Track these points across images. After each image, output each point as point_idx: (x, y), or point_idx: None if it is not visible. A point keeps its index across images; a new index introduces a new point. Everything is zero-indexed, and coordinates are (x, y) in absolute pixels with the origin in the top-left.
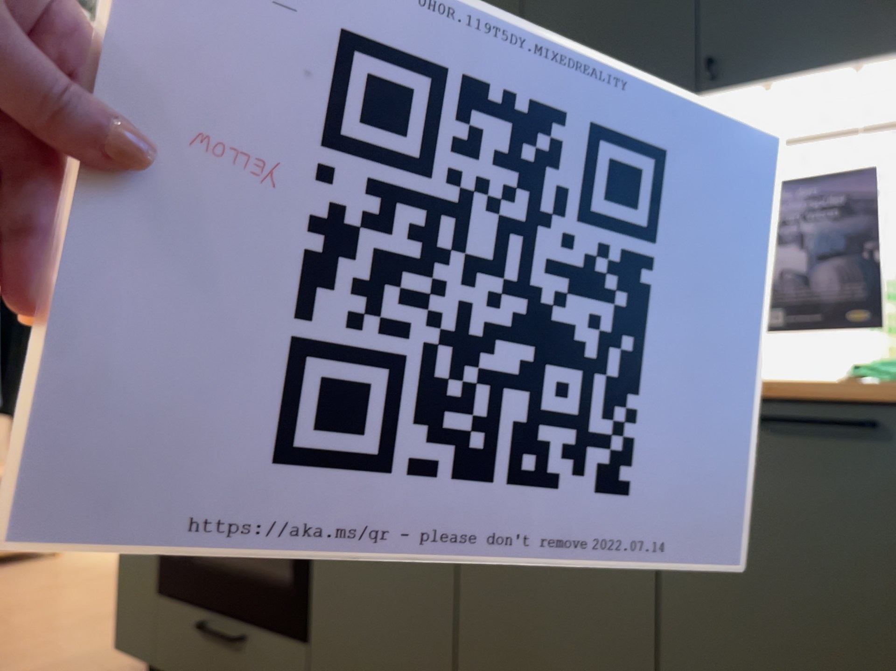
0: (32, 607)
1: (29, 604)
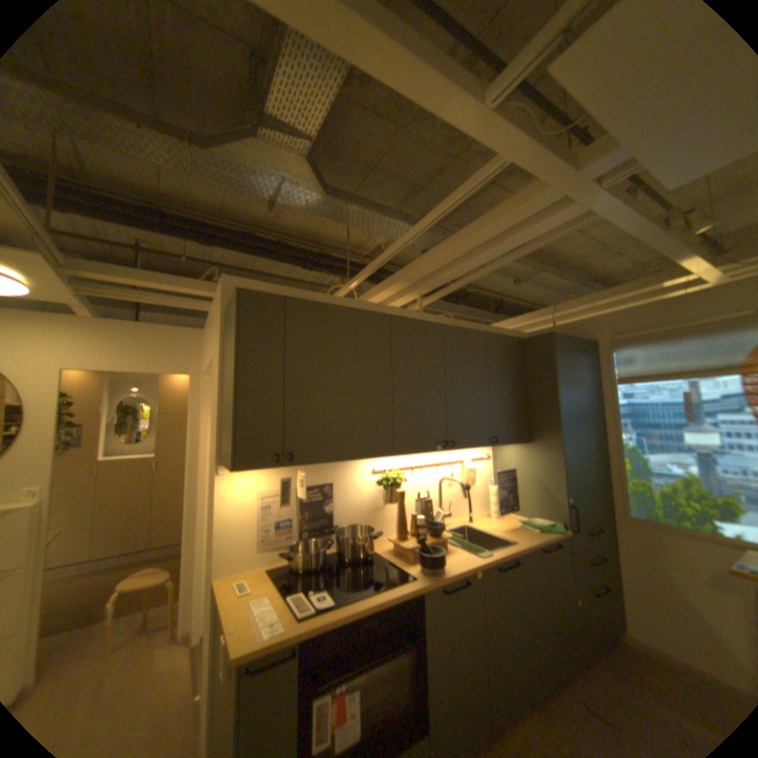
0: None
1: None
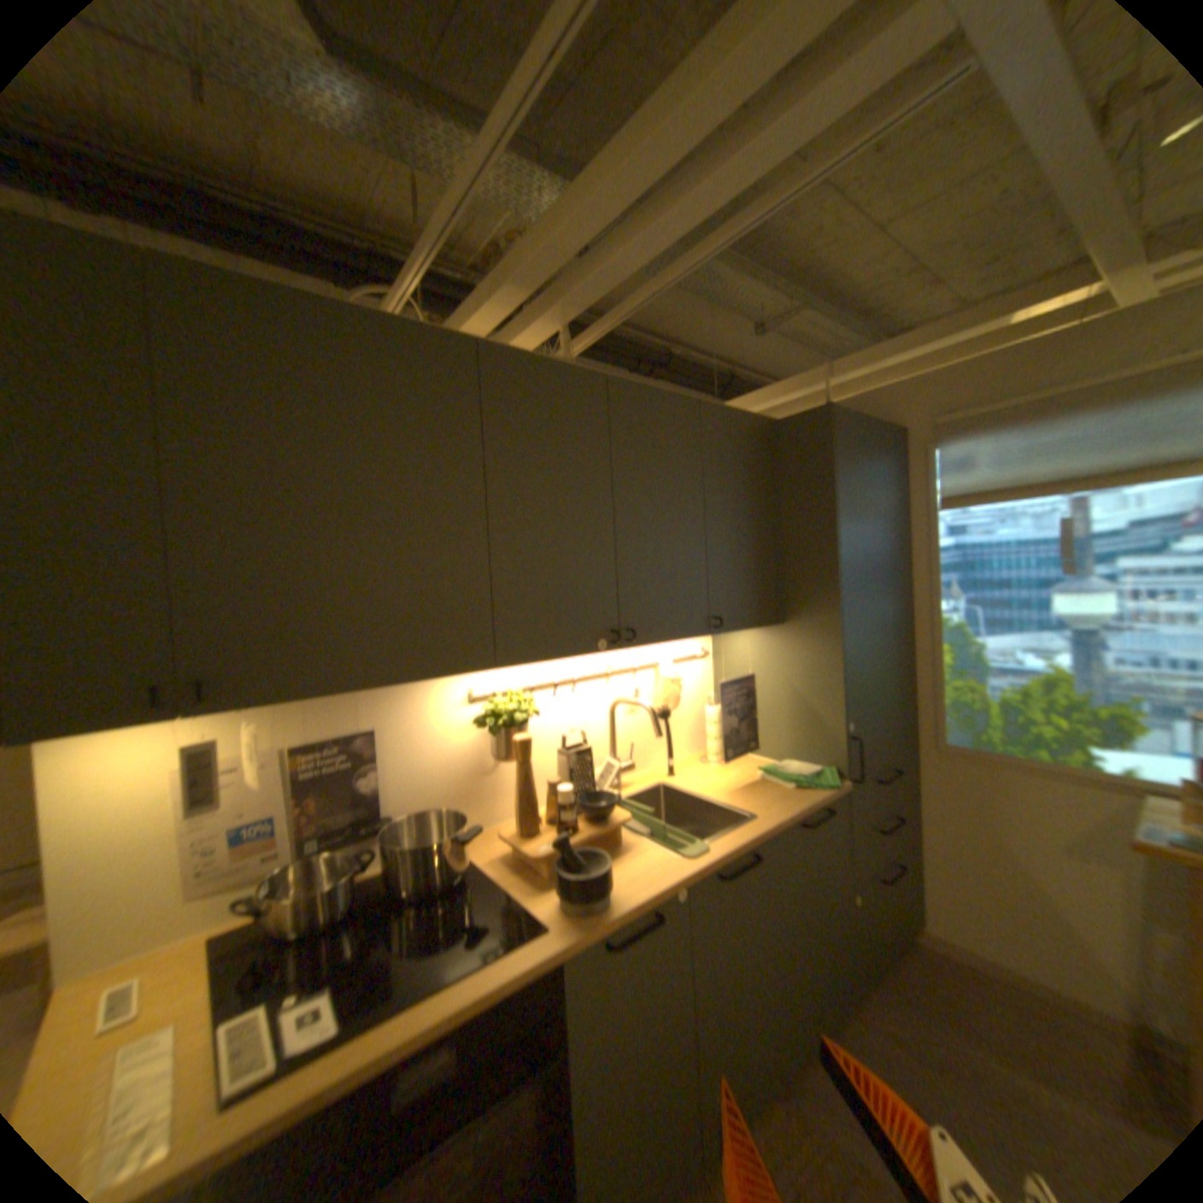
0: None
1: None
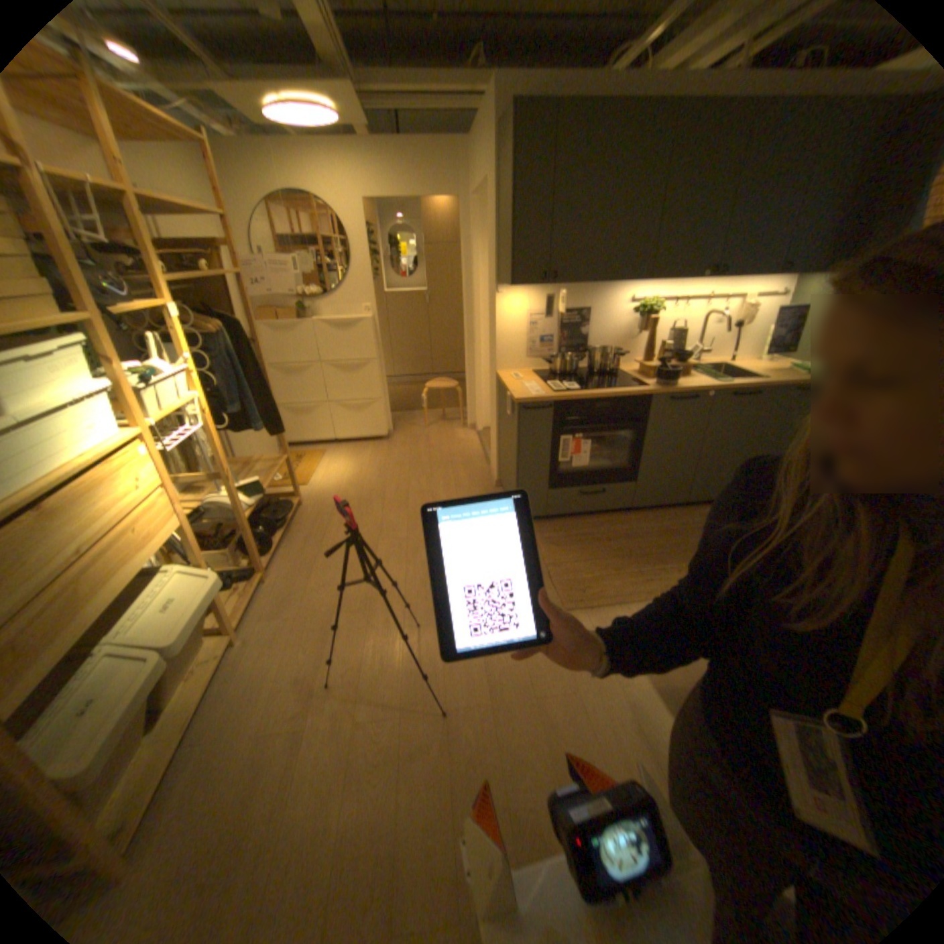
0: (385, 527)
1: (378, 527)
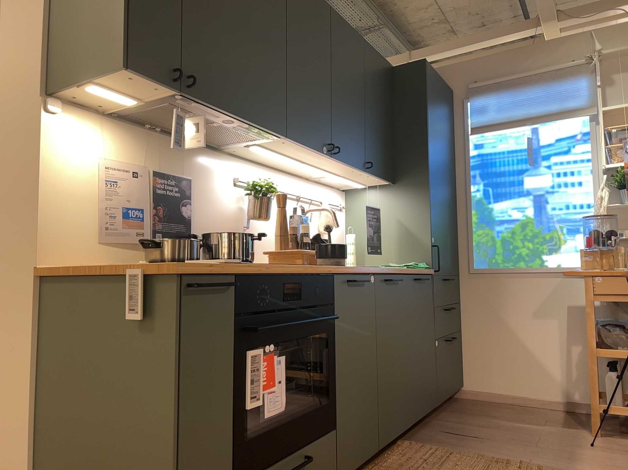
0: None
1: None
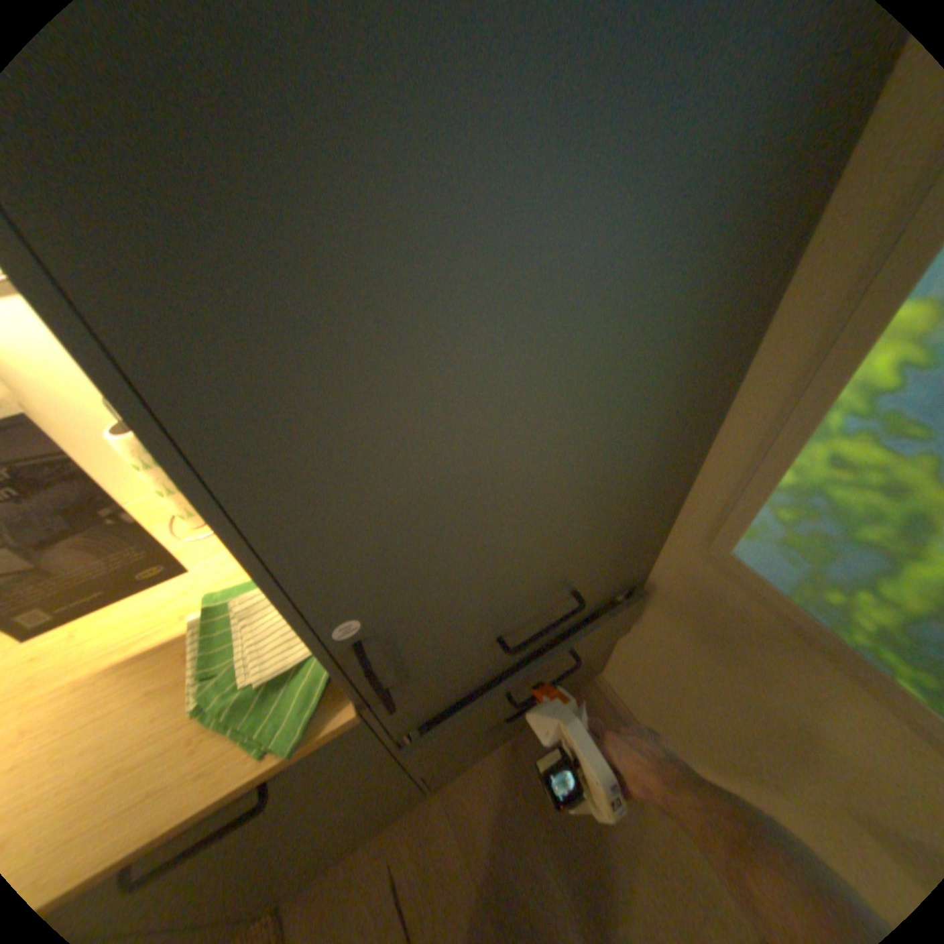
0: None
1: None
